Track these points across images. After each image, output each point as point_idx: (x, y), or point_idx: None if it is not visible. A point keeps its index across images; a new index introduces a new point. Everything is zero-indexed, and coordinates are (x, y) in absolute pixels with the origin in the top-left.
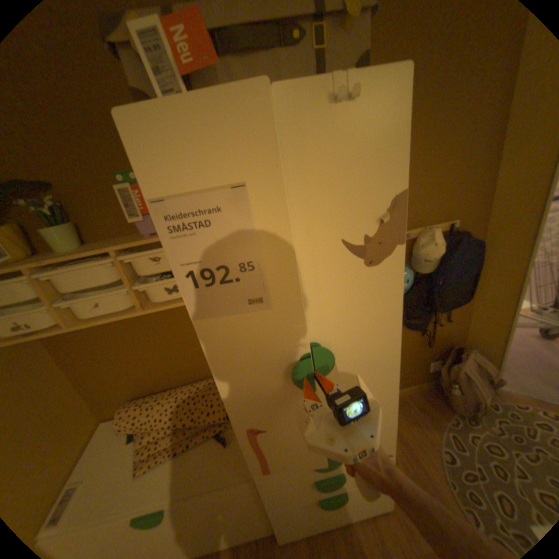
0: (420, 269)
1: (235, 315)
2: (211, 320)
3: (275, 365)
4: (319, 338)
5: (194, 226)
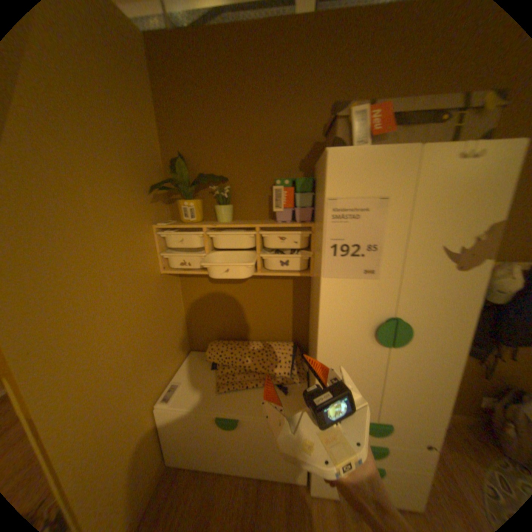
0: (491, 299)
1: (351, 281)
2: (333, 281)
3: (364, 327)
4: (404, 315)
5: (347, 217)
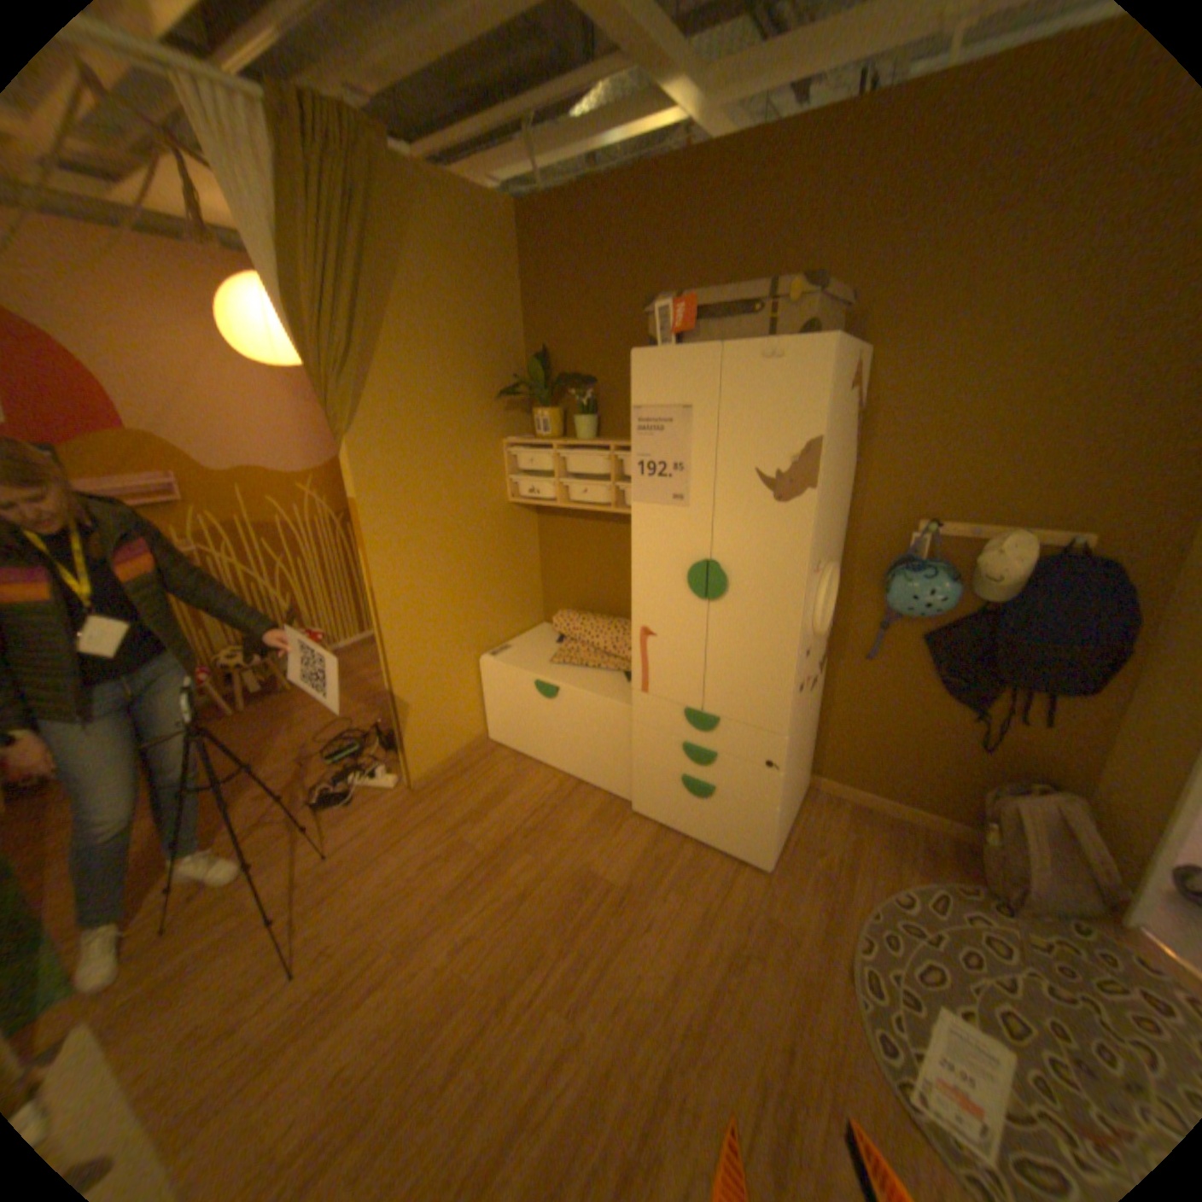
0: (995, 598)
1: (659, 509)
2: (642, 507)
3: (677, 570)
4: (719, 559)
5: (650, 431)
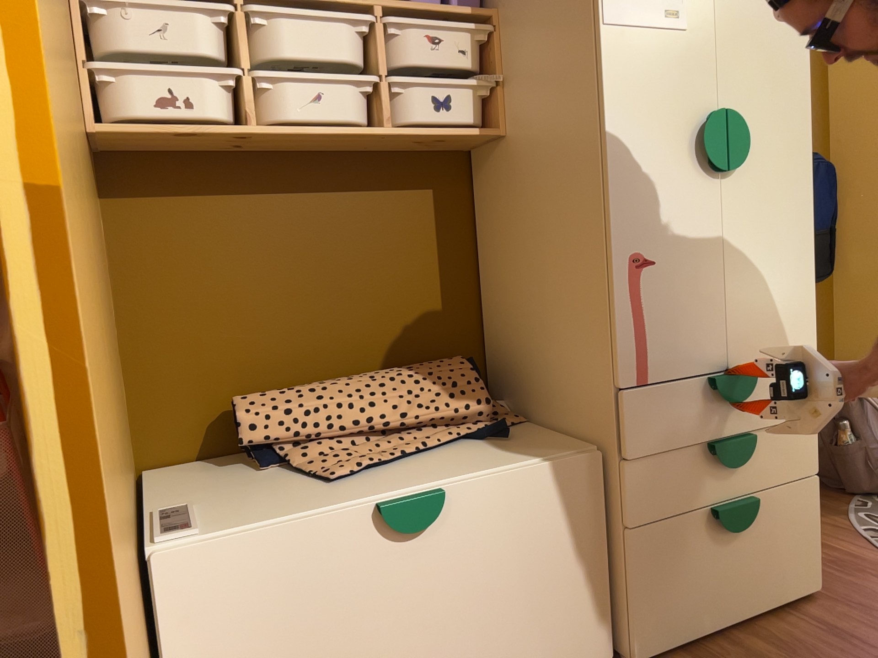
0: None
1: (647, 34)
2: (620, 32)
3: (679, 135)
4: (728, 106)
5: None
